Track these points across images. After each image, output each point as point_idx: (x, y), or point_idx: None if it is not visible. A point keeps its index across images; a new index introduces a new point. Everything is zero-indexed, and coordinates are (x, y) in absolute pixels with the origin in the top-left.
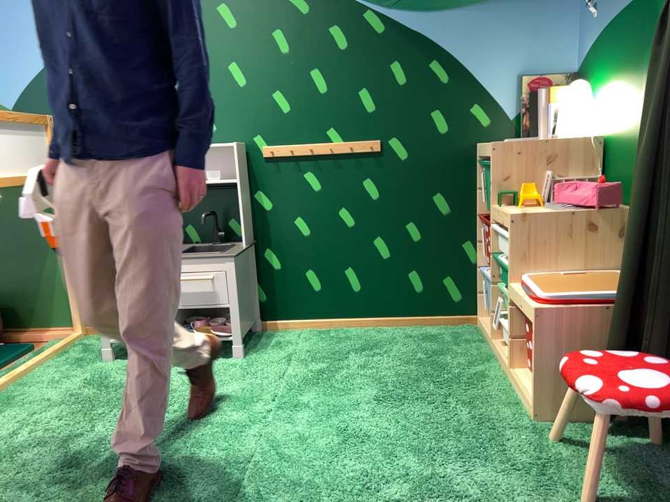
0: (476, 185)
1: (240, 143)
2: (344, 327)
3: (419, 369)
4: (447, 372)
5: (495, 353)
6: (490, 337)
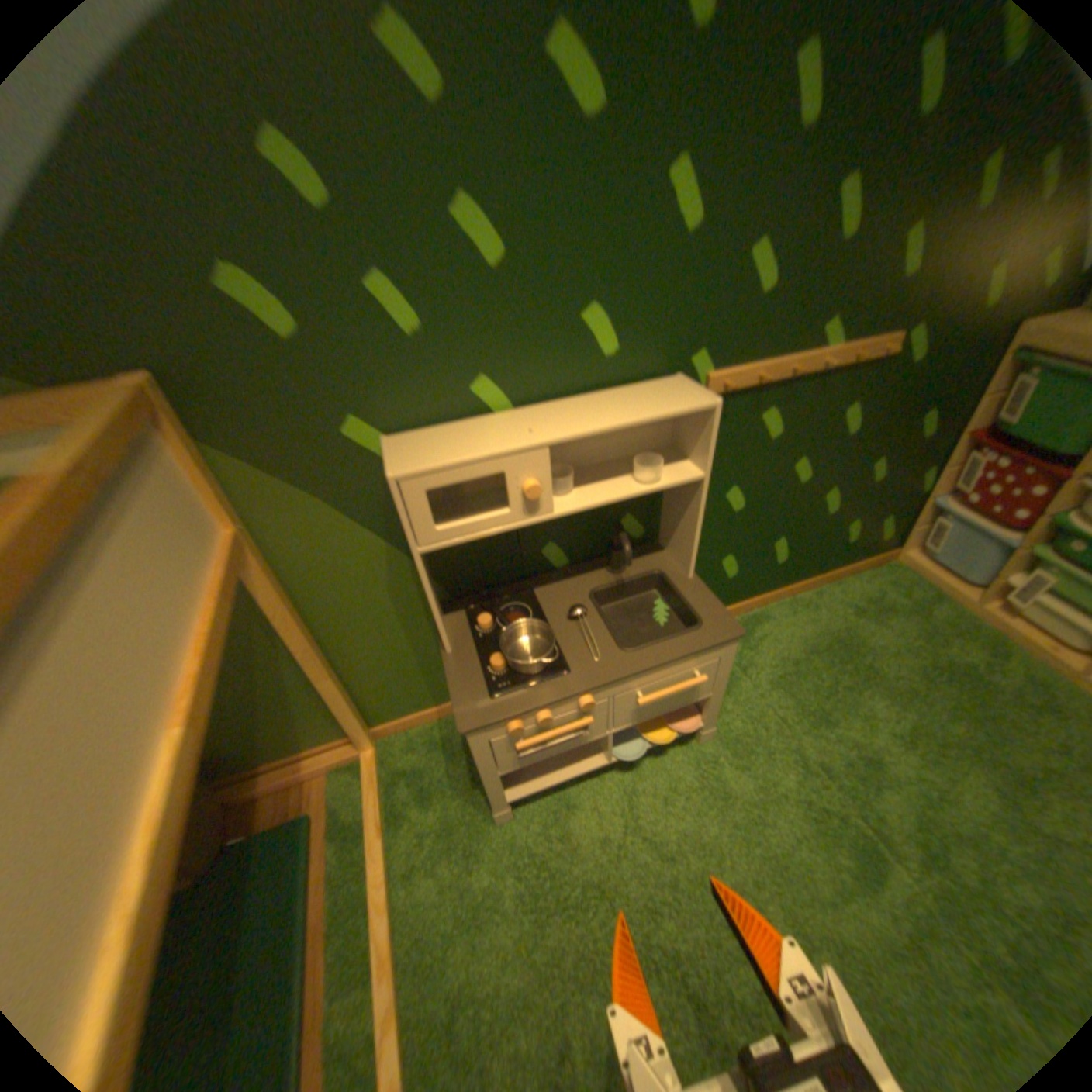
0: (986, 391)
1: (688, 384)
2: (756, 609)
3: (955, 691)
4: (993, 690)
5: (994, 626)
6: (968, 599)
